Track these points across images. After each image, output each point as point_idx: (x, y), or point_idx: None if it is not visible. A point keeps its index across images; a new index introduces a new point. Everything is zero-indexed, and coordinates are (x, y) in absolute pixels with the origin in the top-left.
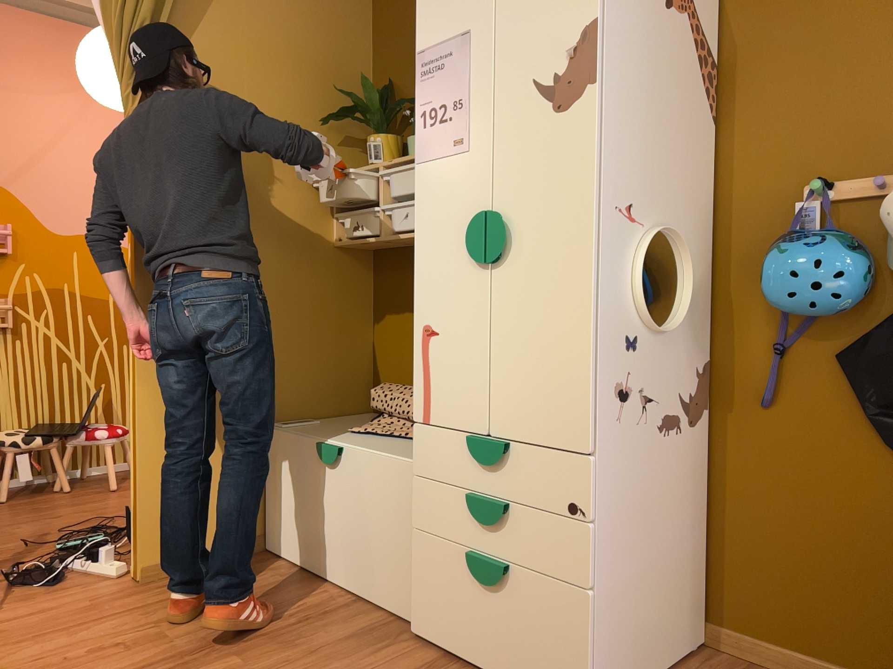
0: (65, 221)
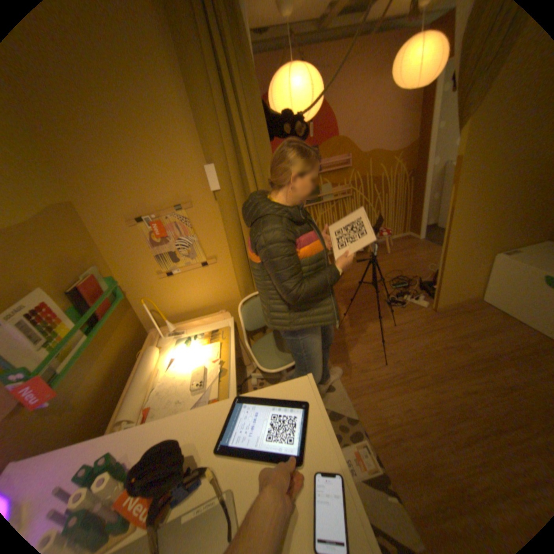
0: (365, 145)
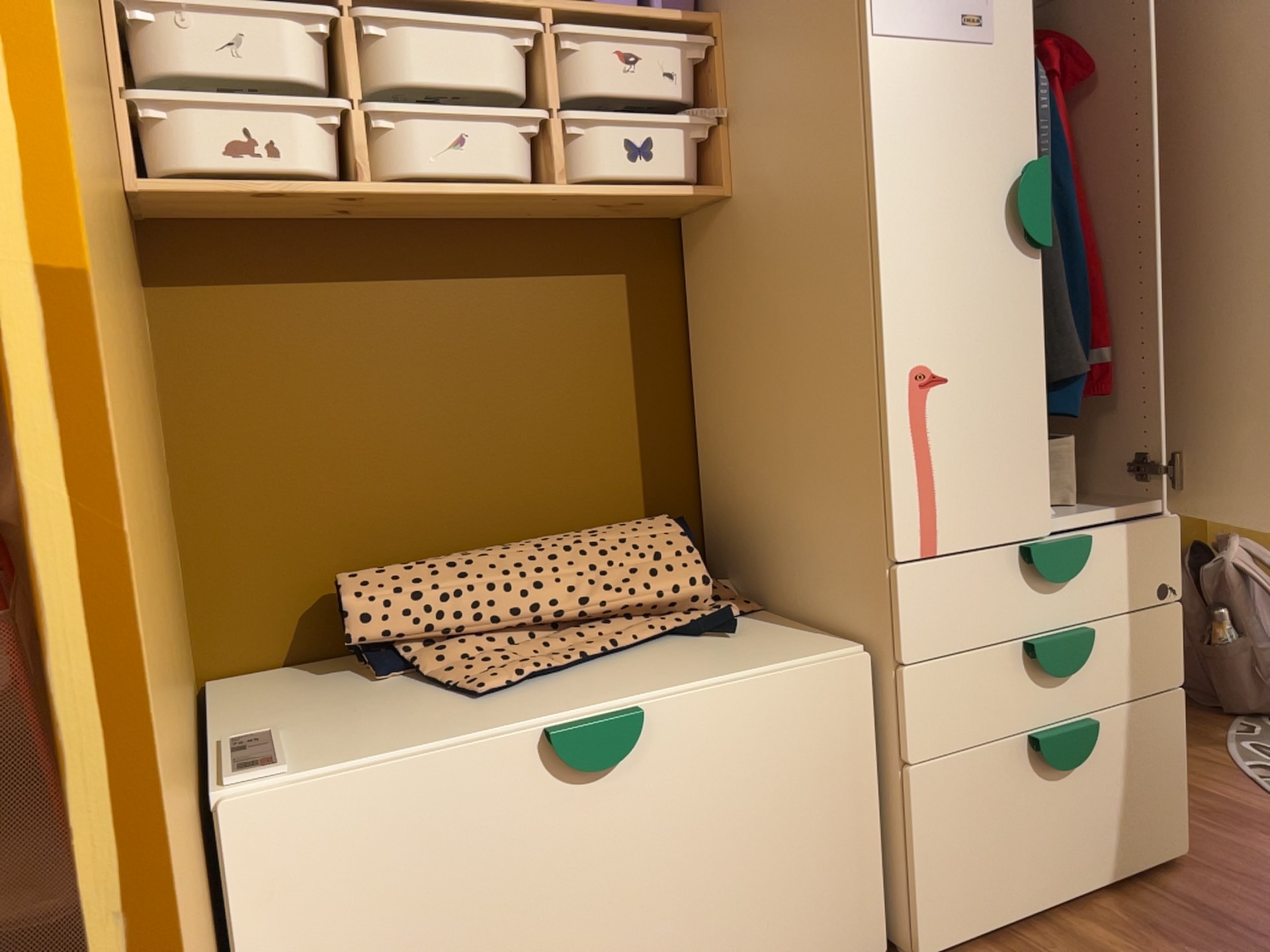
0: None
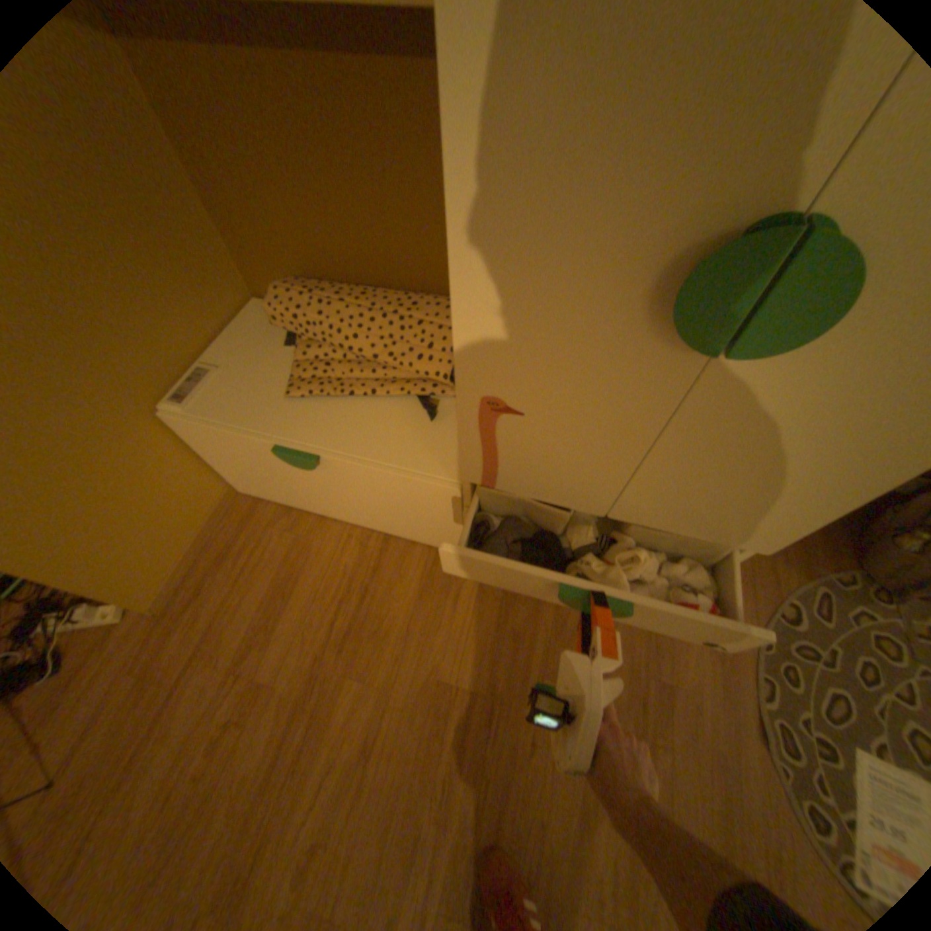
0: None
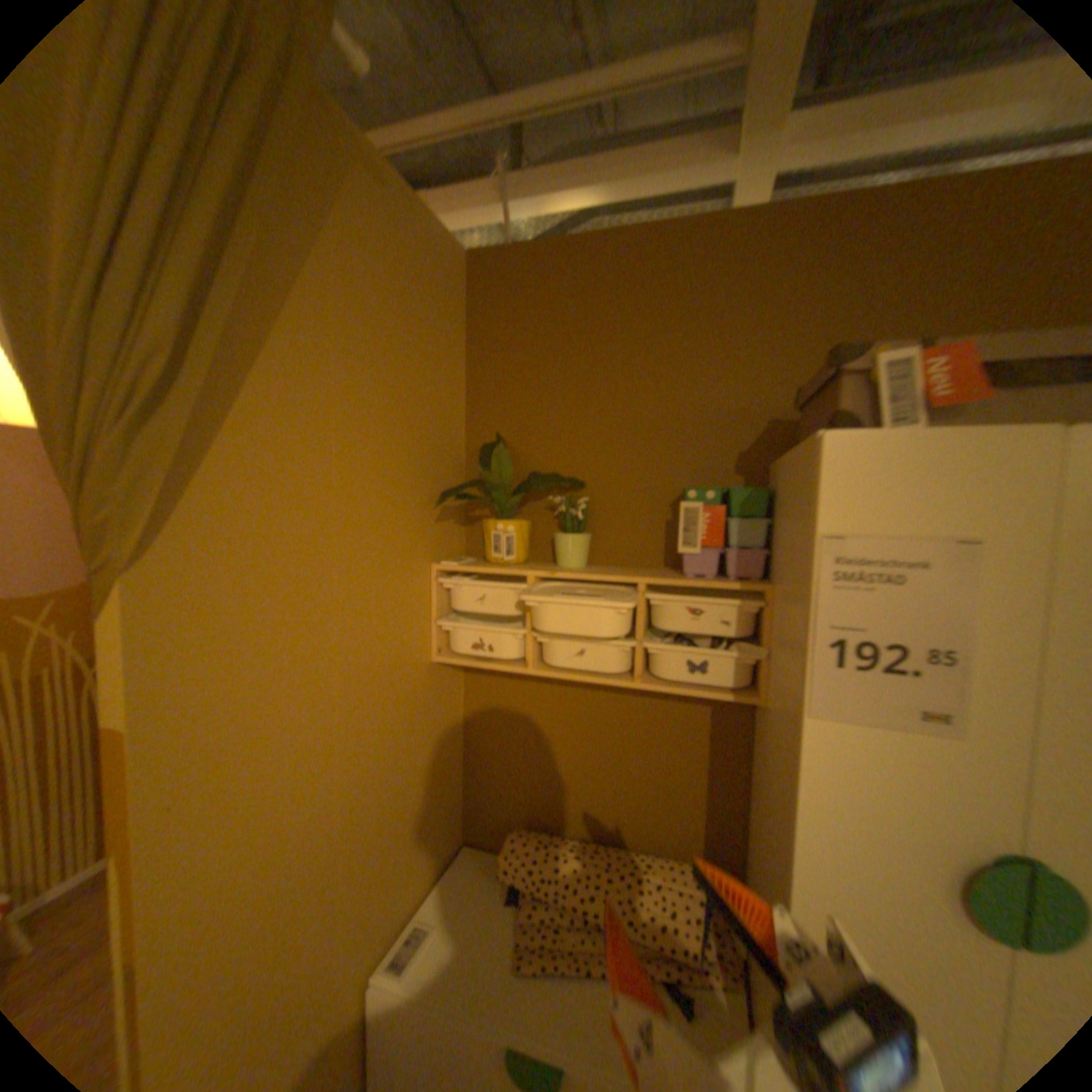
0: None
